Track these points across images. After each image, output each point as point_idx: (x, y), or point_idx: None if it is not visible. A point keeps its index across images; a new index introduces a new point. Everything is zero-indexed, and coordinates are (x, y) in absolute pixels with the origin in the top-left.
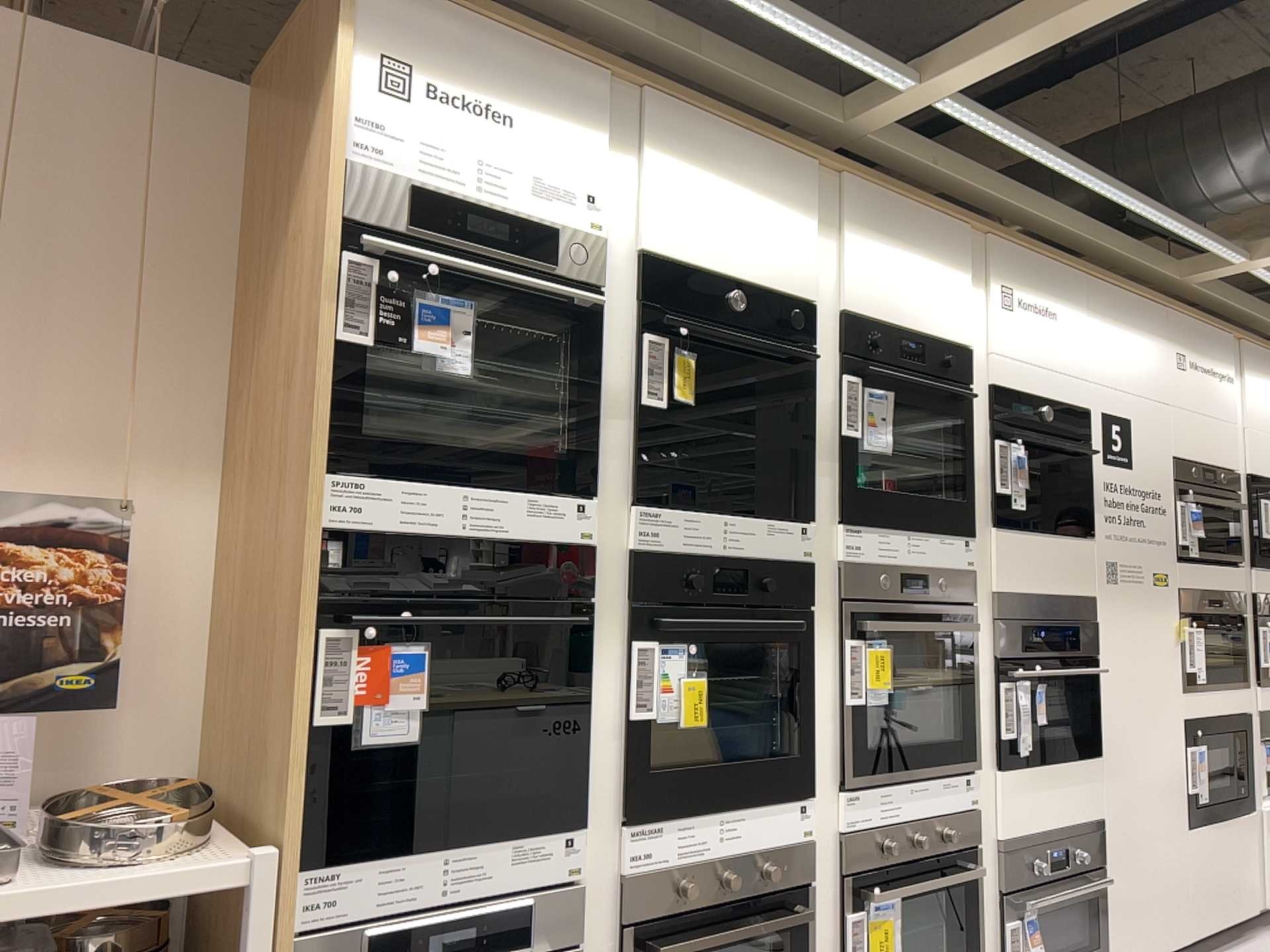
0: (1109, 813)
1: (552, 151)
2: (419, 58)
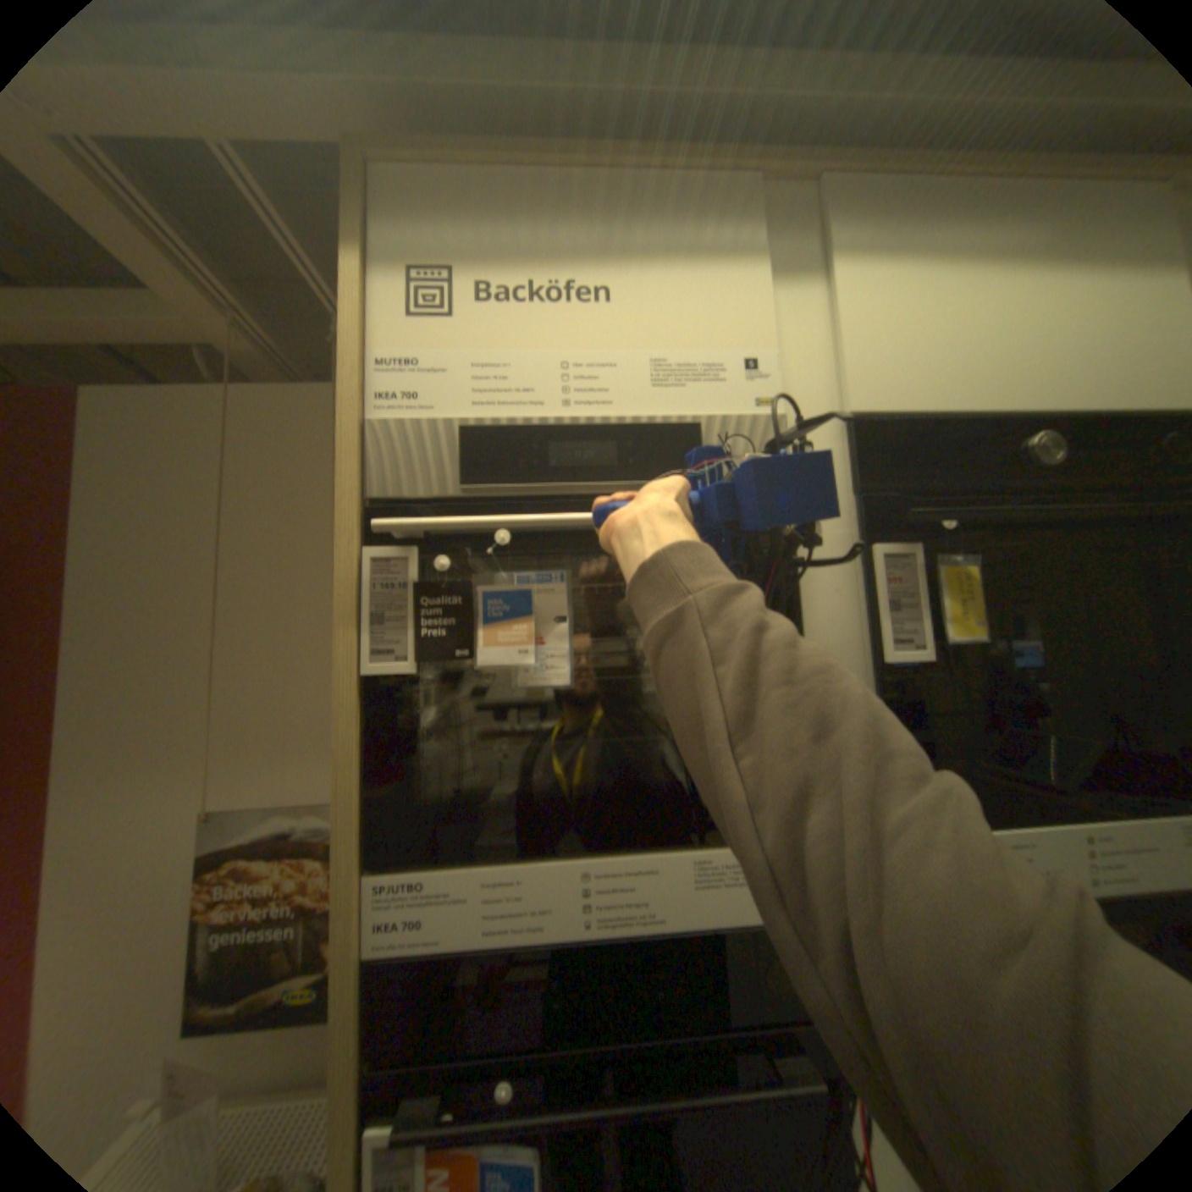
0: None
1: (673, 309)
2: (453, 245)
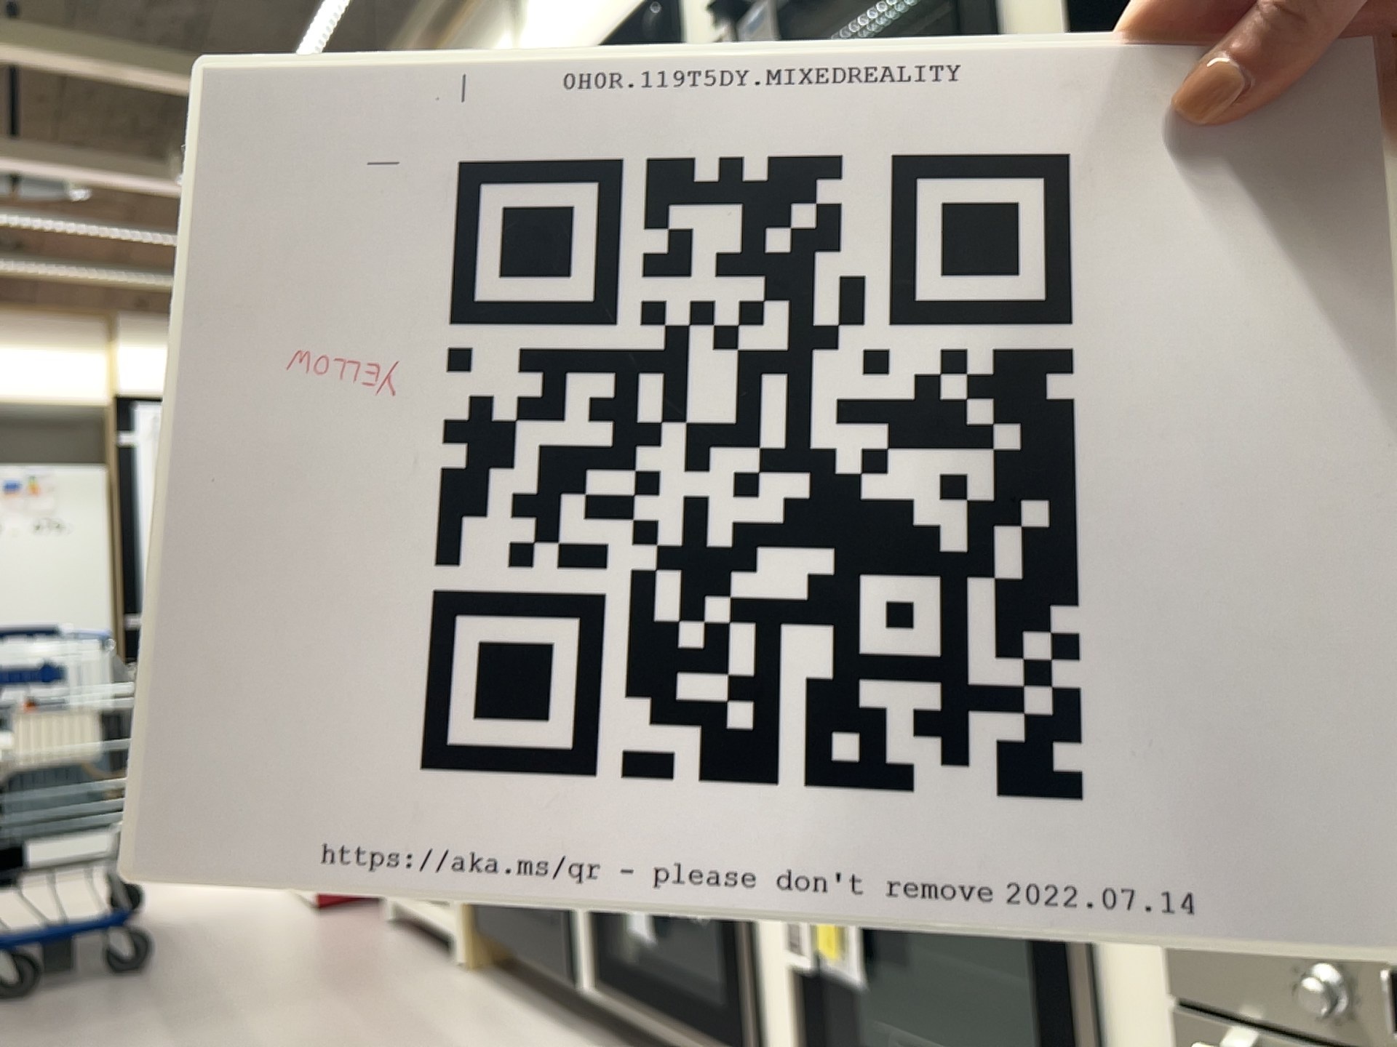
0: None
1: None
2: None
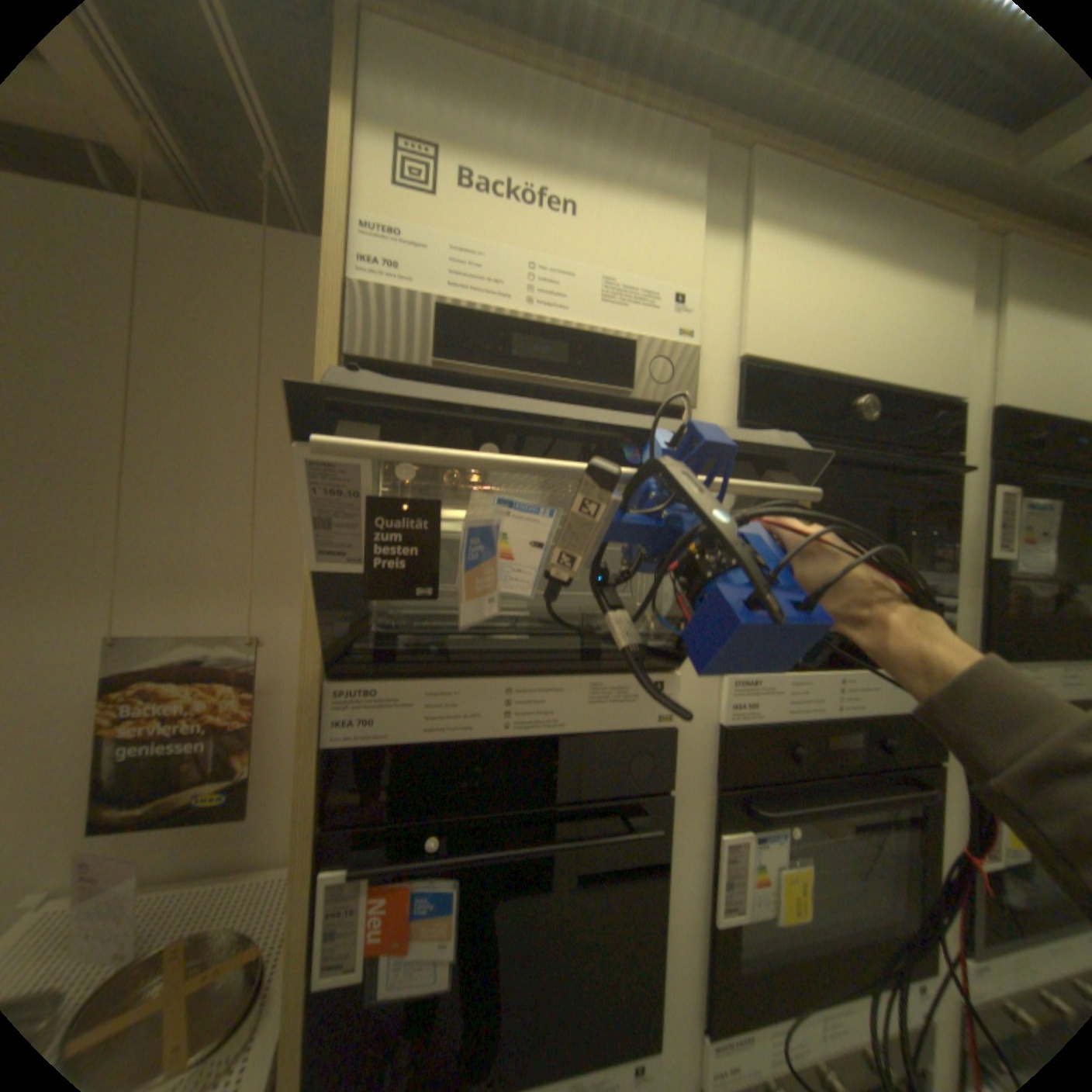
0: None
1: (627, 237)
2: (443, 126)
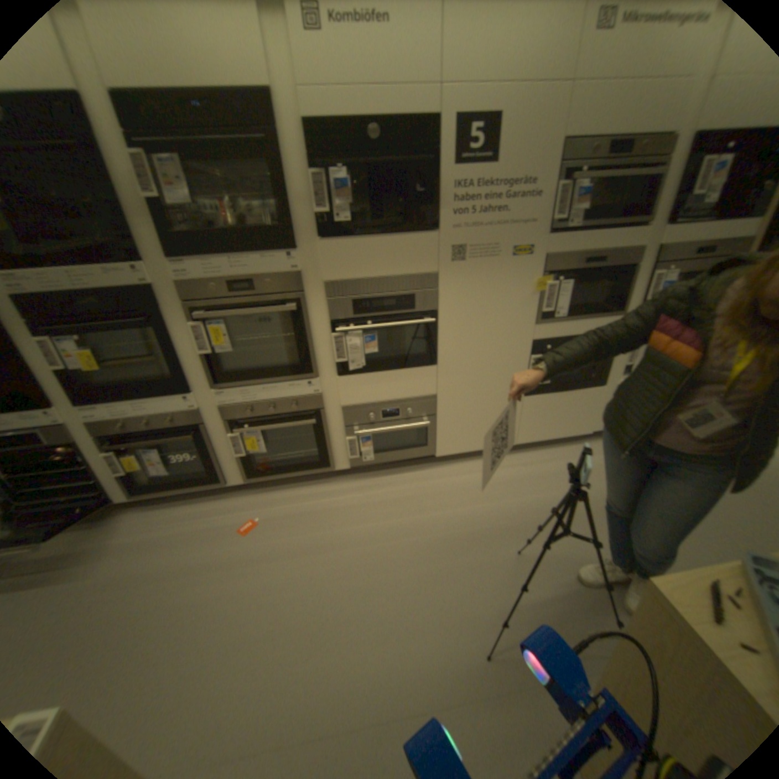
0: (441, 393)
1: None
2: None
